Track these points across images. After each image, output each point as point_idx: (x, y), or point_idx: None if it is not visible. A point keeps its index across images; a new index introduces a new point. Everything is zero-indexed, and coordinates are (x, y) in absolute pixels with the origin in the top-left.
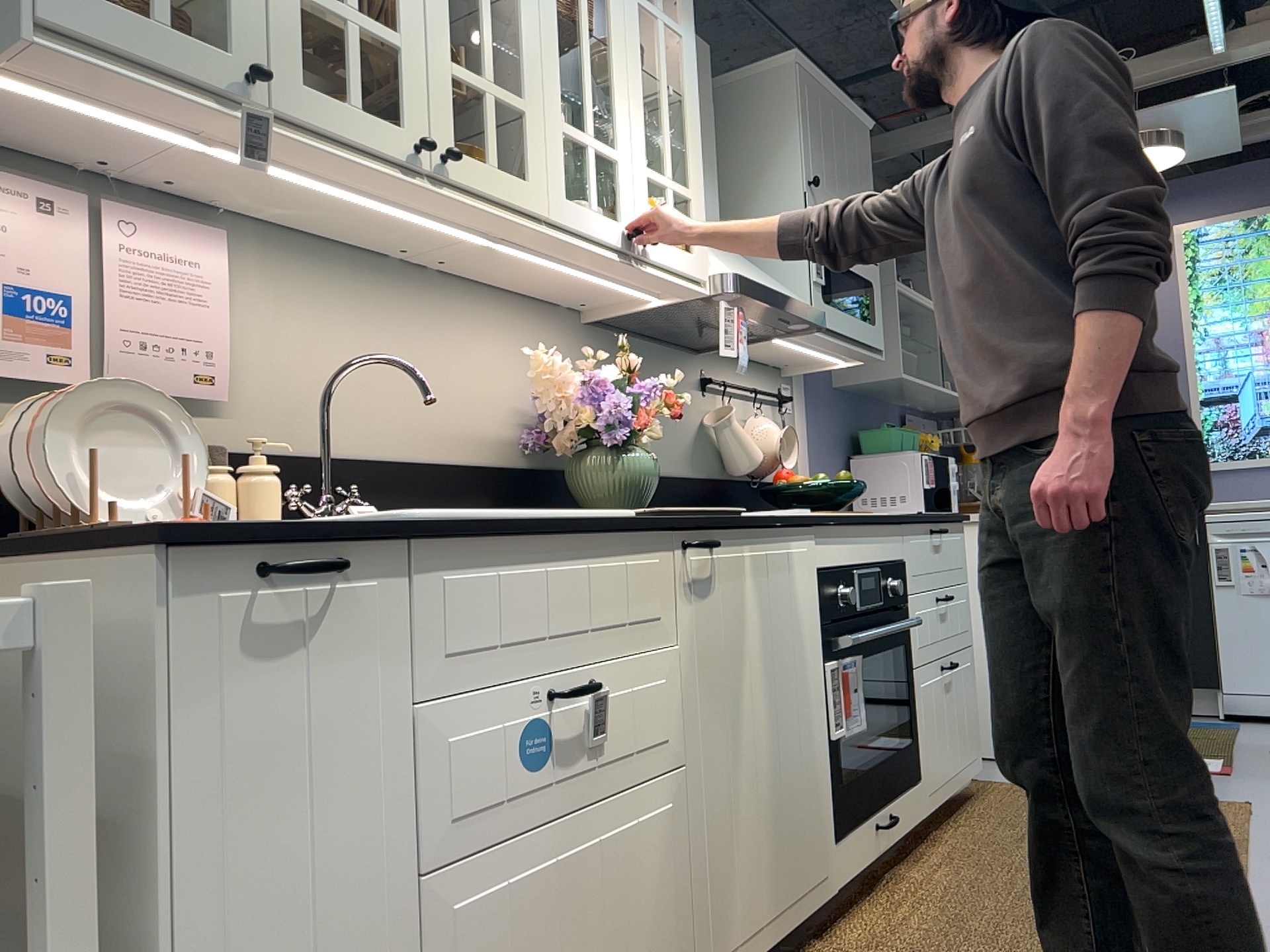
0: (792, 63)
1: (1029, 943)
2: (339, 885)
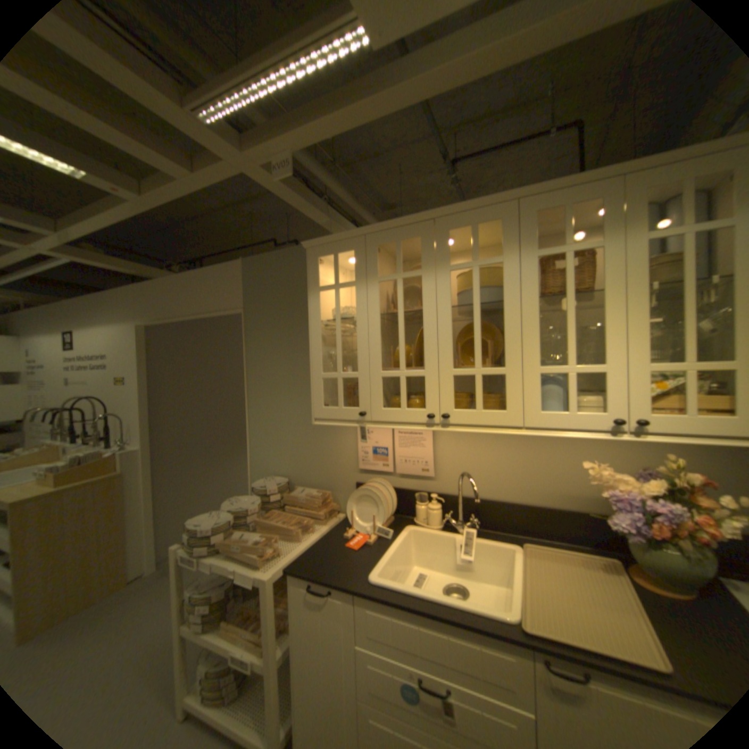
0: None
1: None
2: (331, 682)
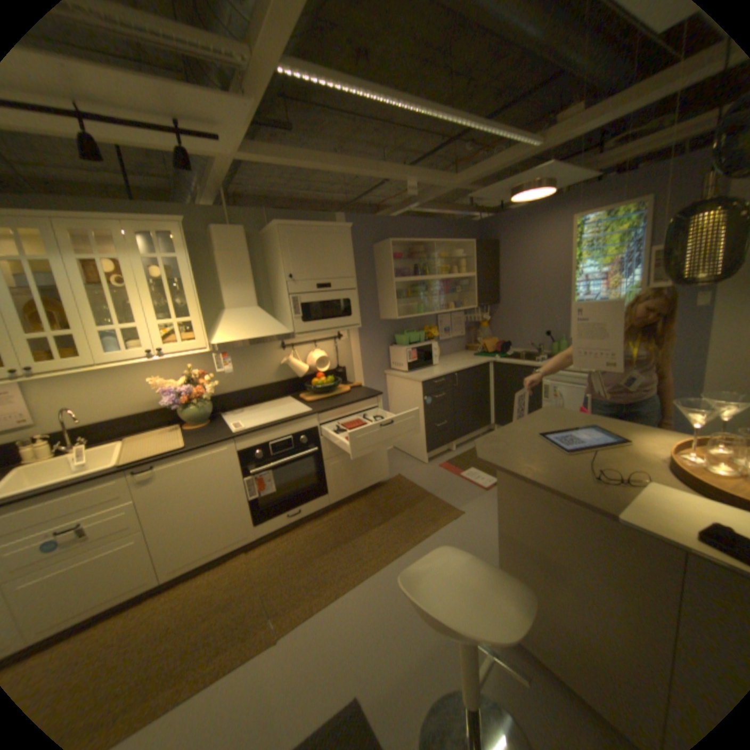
0: (276, 225)
1: (289, 573)
2: None
